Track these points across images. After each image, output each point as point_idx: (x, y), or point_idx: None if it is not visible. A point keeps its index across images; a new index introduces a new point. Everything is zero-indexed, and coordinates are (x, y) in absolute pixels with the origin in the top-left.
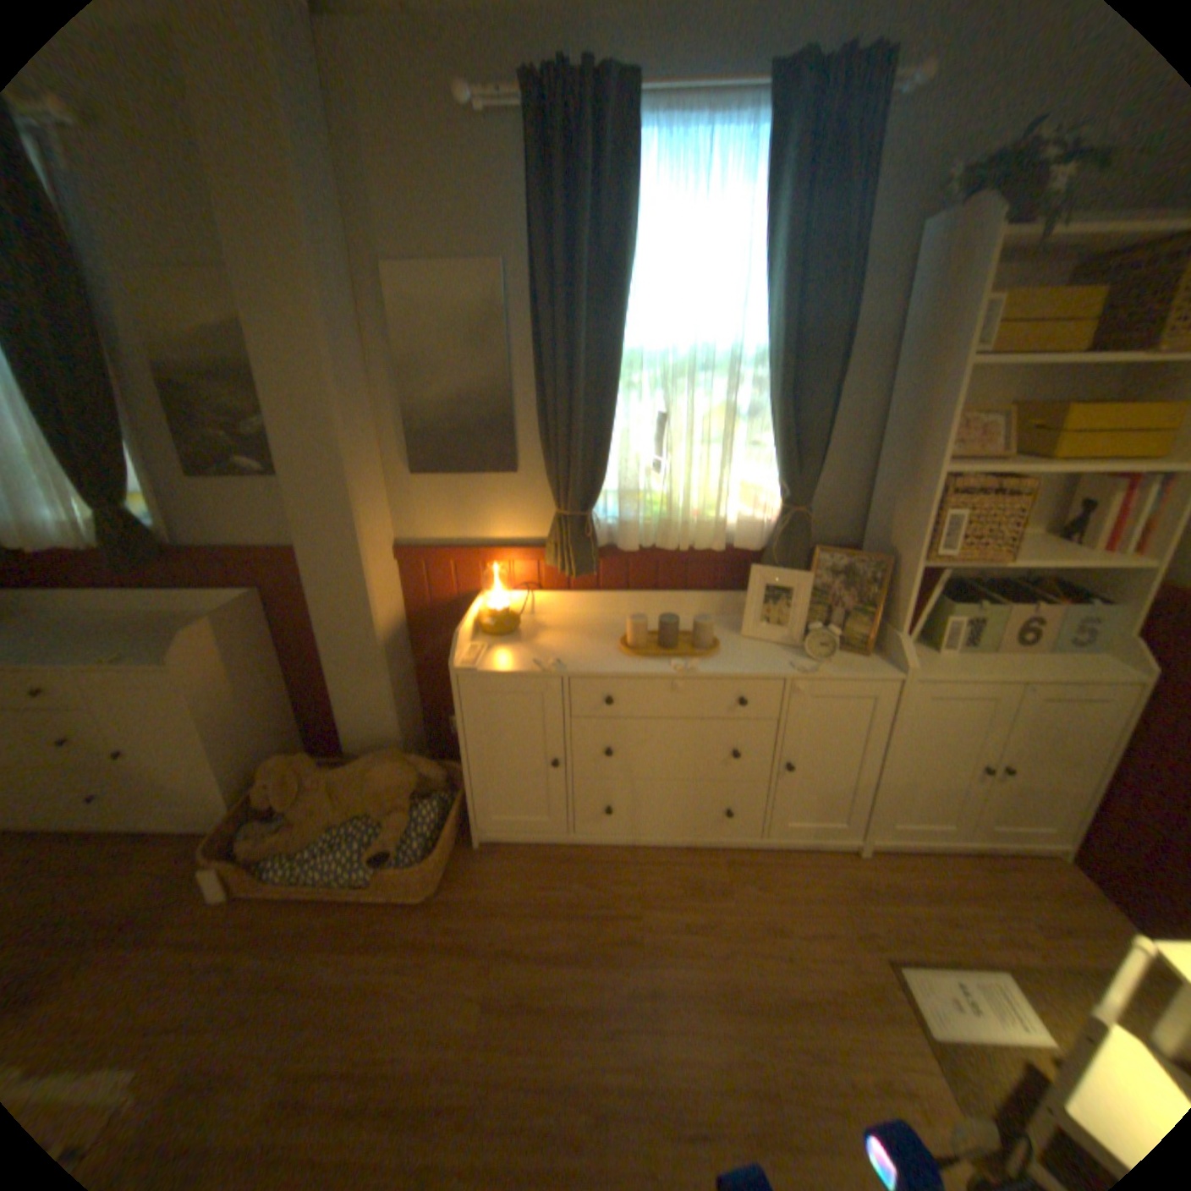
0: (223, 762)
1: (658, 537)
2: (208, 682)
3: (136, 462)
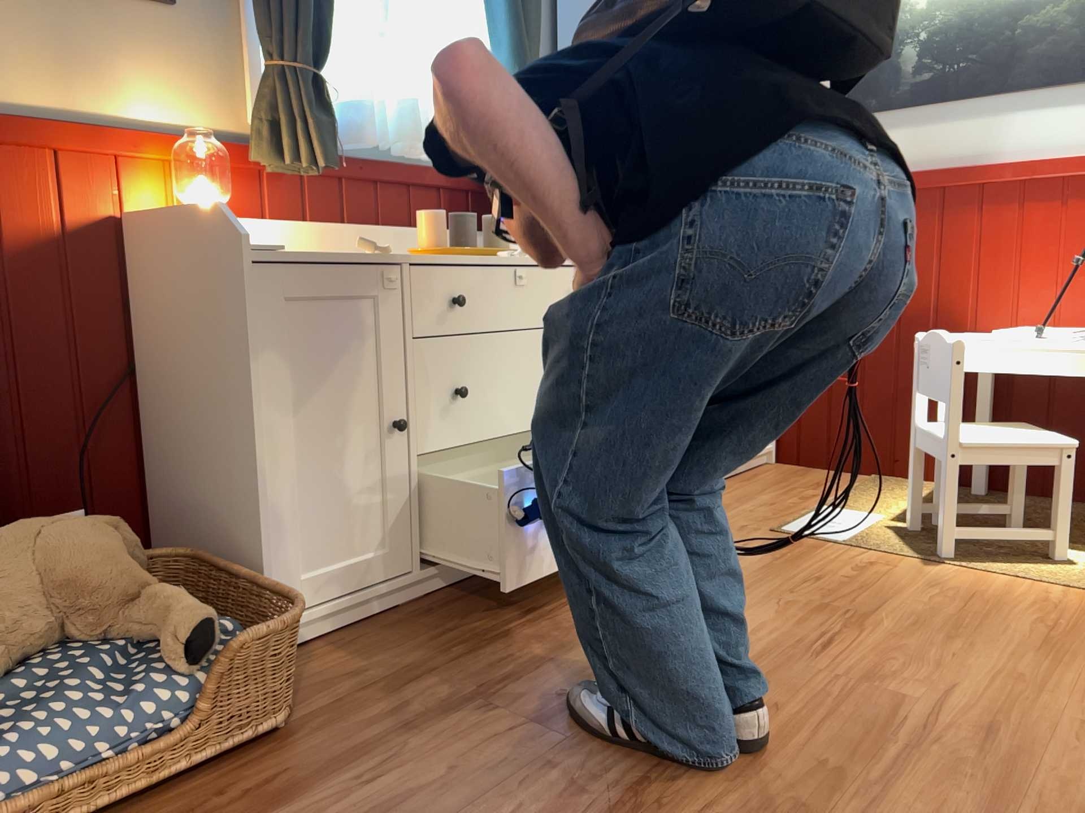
0: None
1: (390, 136)
2: None
3: None
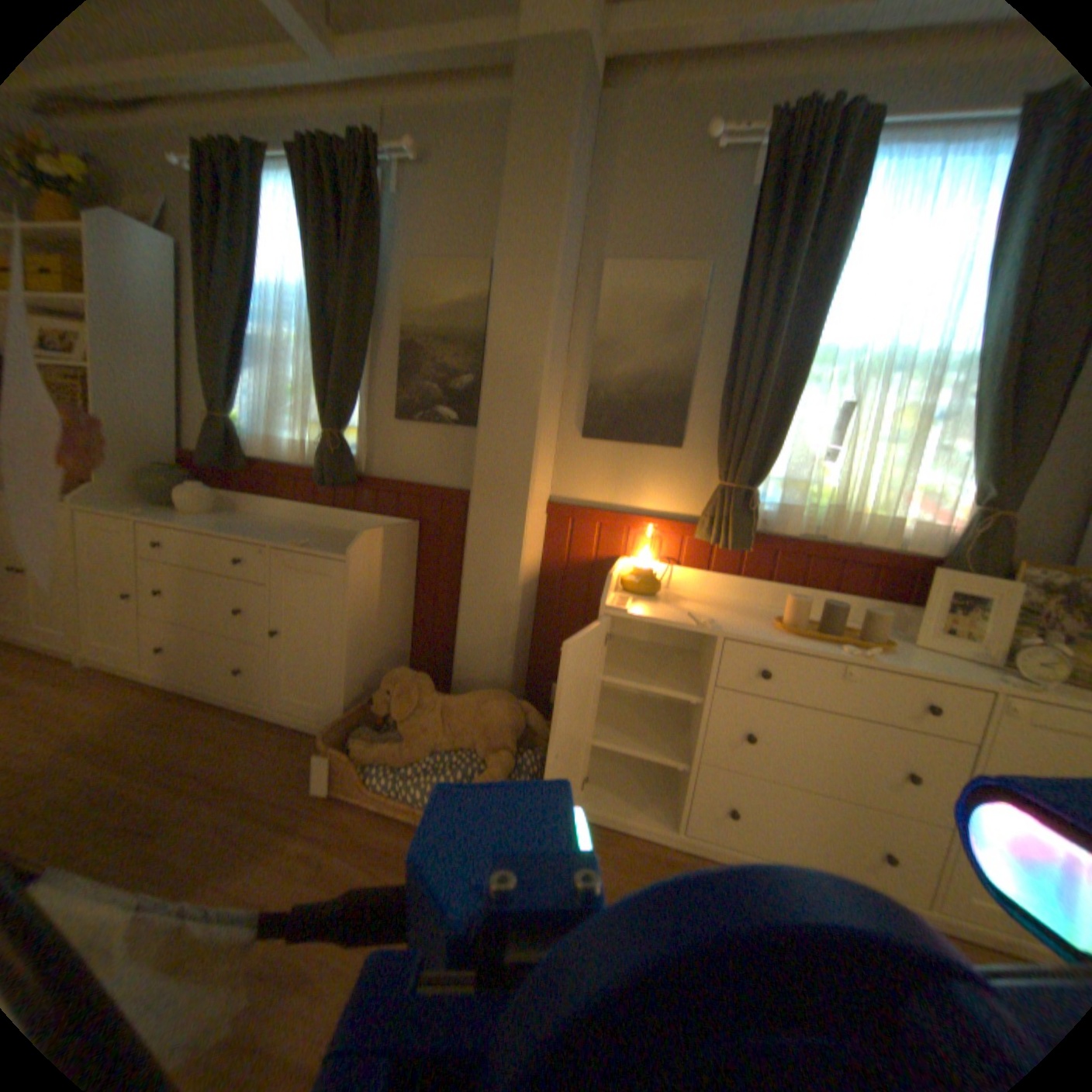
0: (355, 664)
1: (822, 528)
2: (368, 585)
3: (365, 403)
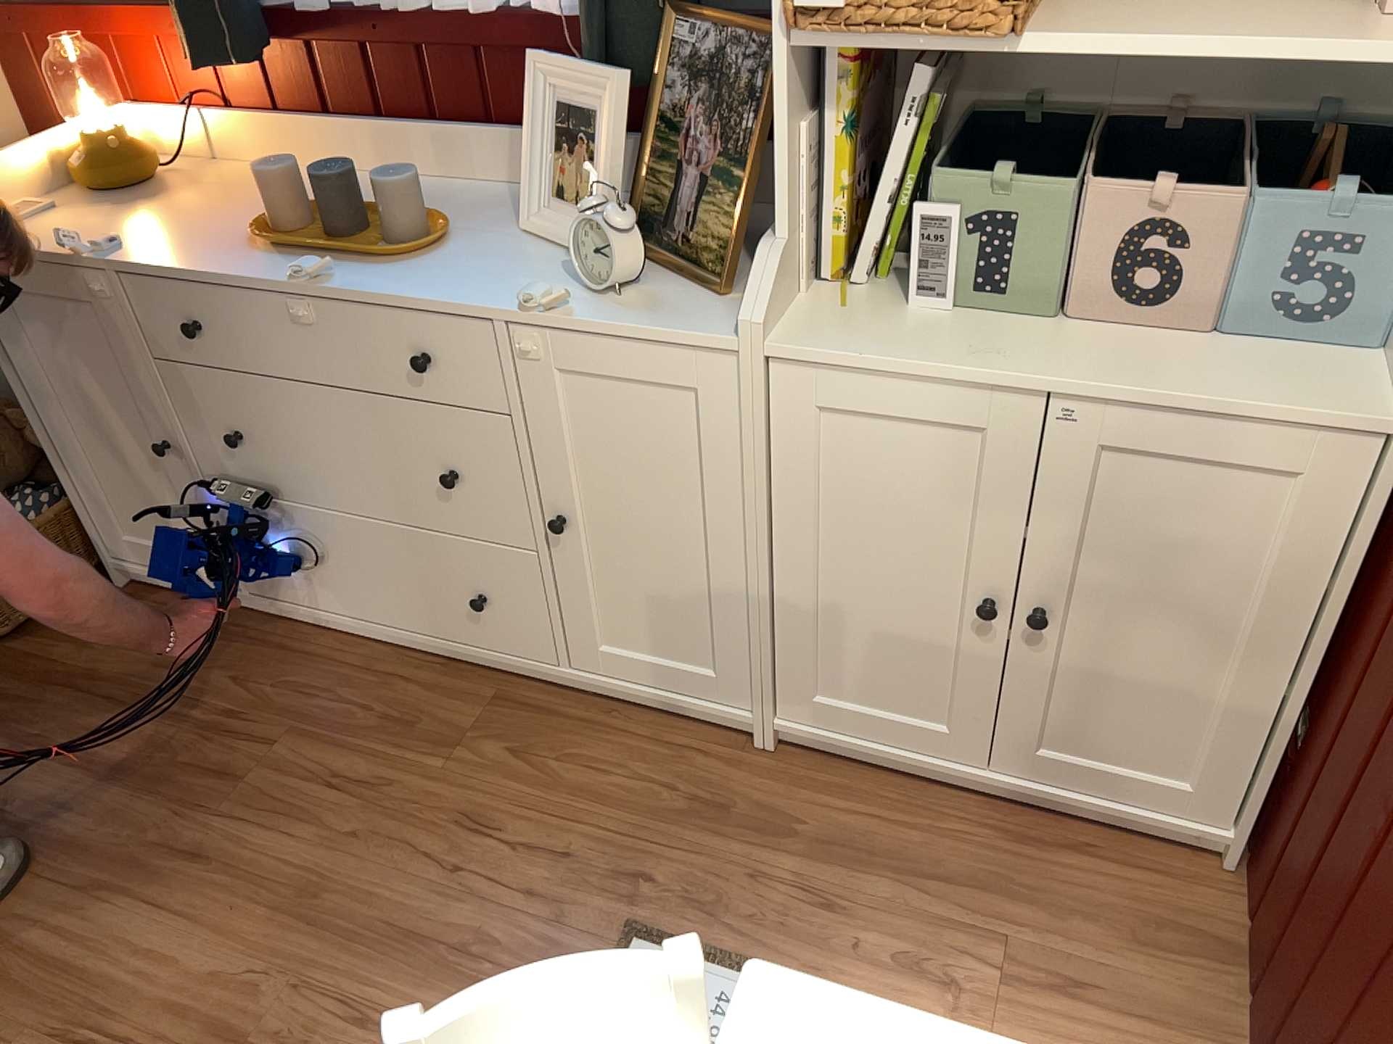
0: None
1: None
2: None
3: None
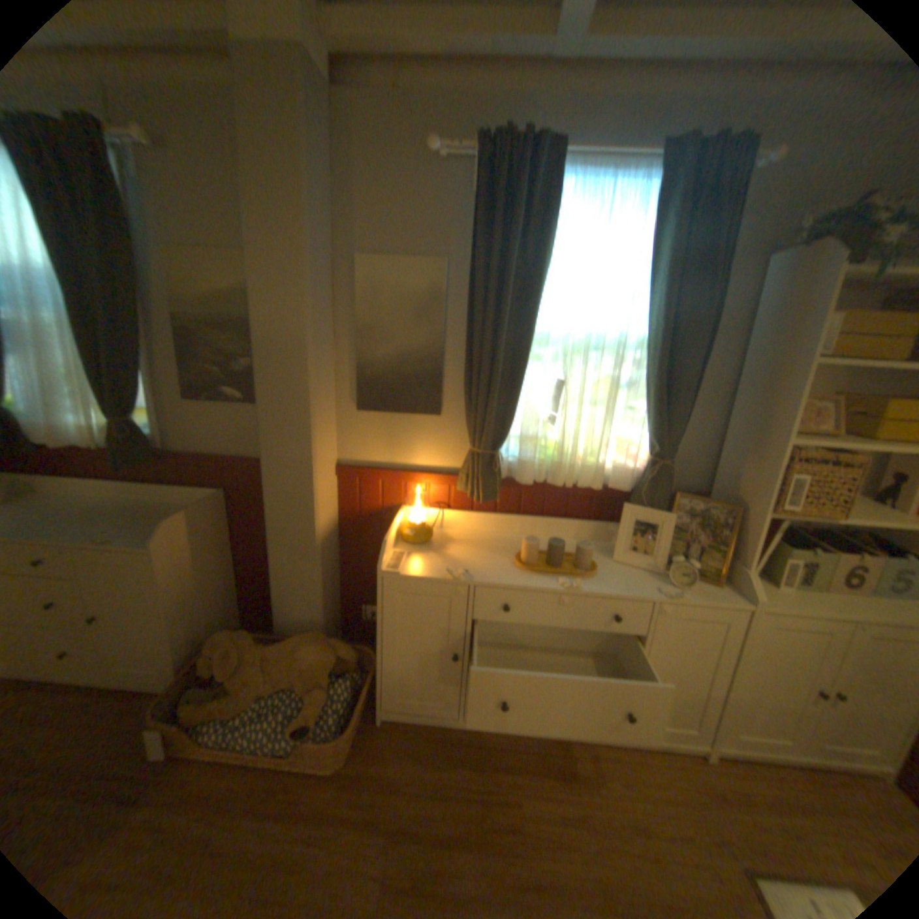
0: (177, 633)
1: (549, 474)
2: (175, 565)
3: (145, 385)
